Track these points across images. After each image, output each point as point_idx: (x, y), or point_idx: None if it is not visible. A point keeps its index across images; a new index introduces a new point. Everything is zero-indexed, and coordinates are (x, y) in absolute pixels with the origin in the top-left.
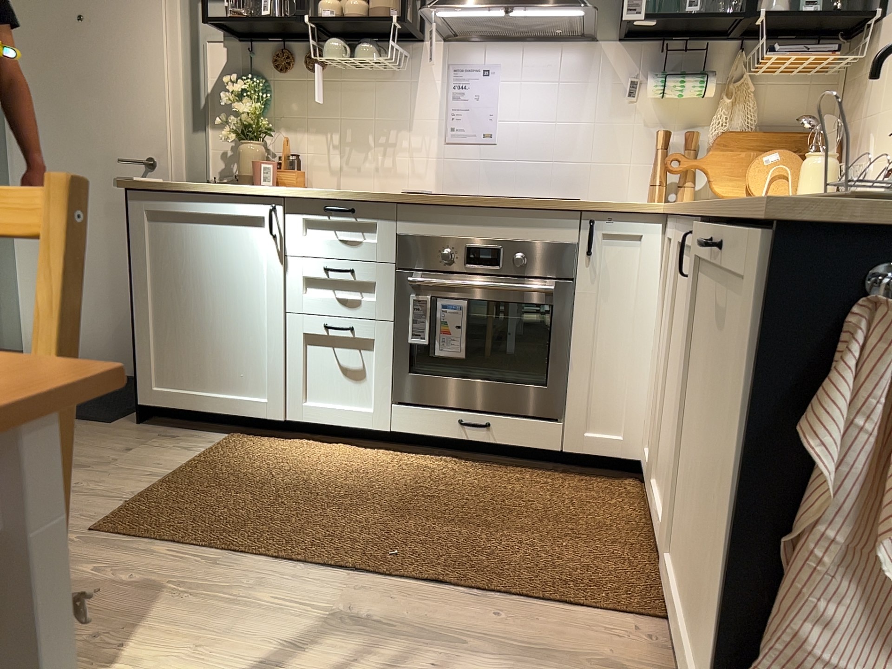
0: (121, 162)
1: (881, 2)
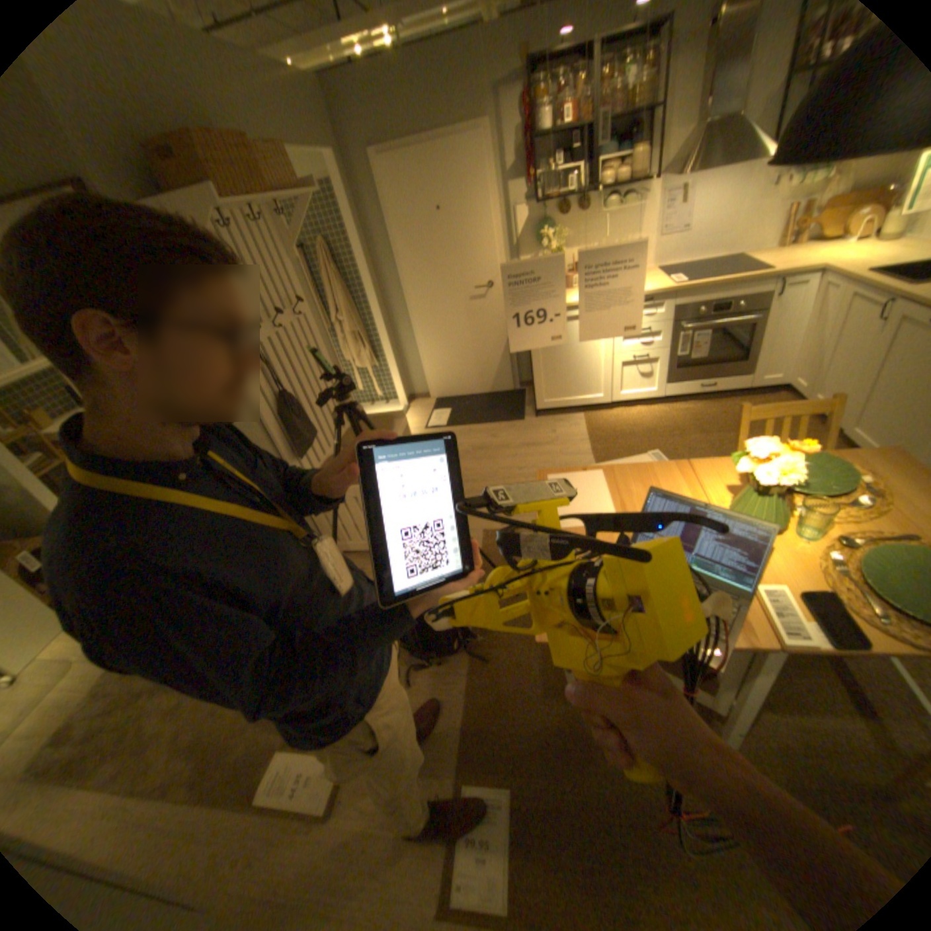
0: (478, 289)
1: None
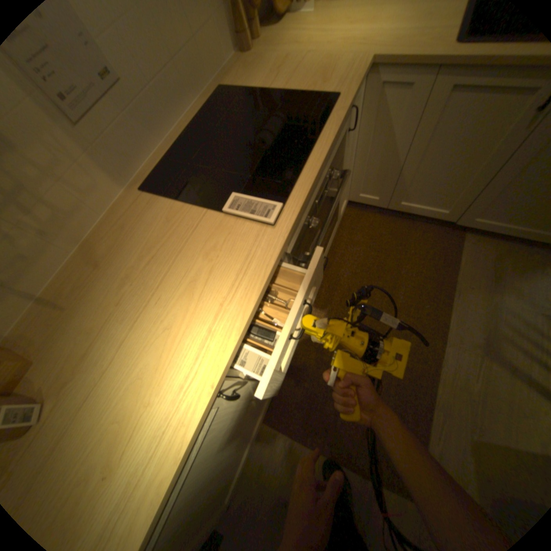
0: None
1: None
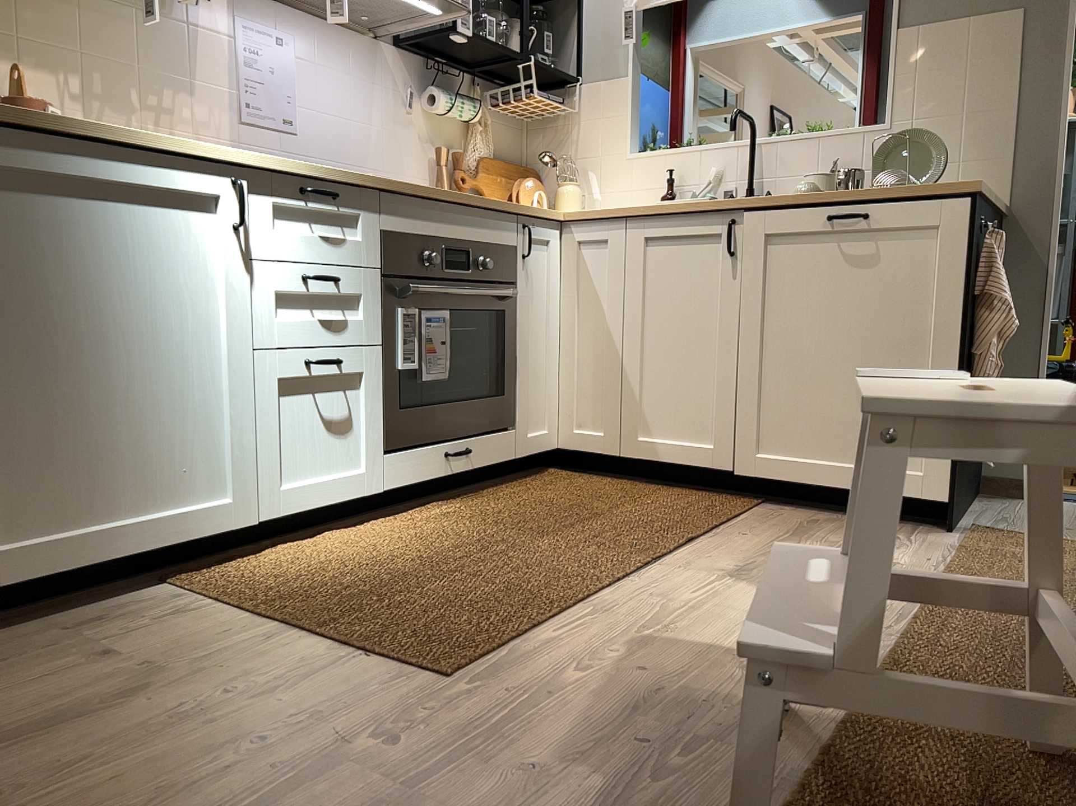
0: None
1: (573, 72)
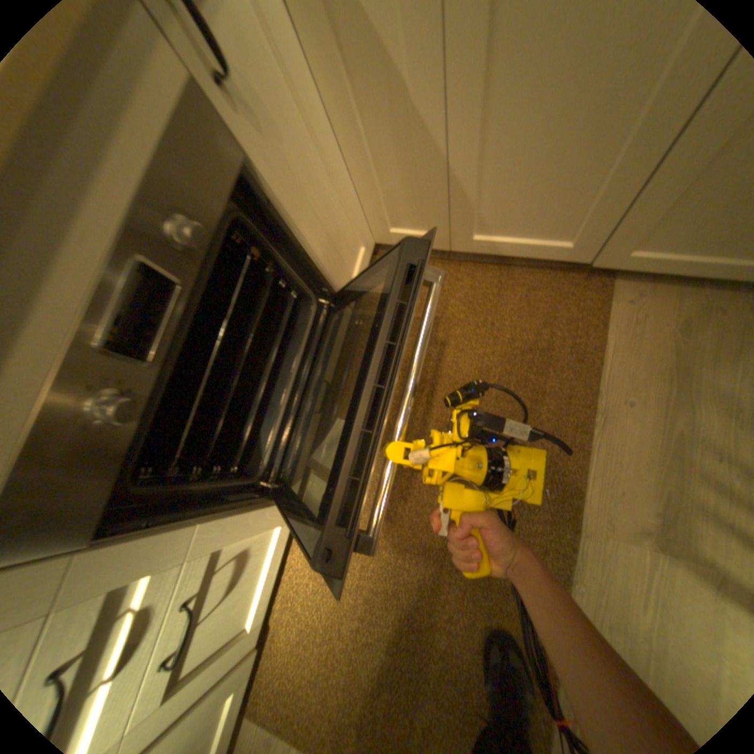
0: None
1: None
